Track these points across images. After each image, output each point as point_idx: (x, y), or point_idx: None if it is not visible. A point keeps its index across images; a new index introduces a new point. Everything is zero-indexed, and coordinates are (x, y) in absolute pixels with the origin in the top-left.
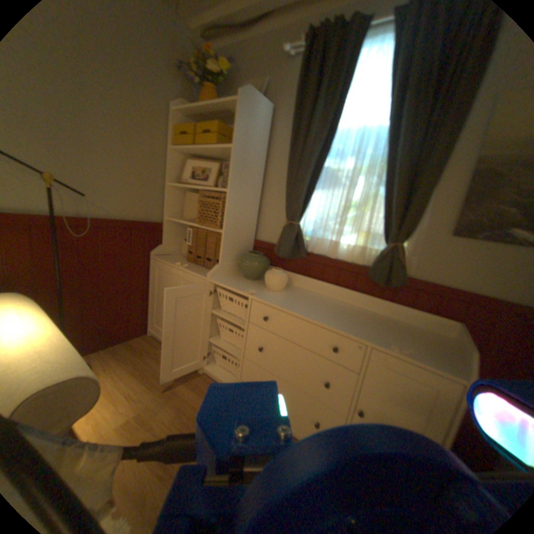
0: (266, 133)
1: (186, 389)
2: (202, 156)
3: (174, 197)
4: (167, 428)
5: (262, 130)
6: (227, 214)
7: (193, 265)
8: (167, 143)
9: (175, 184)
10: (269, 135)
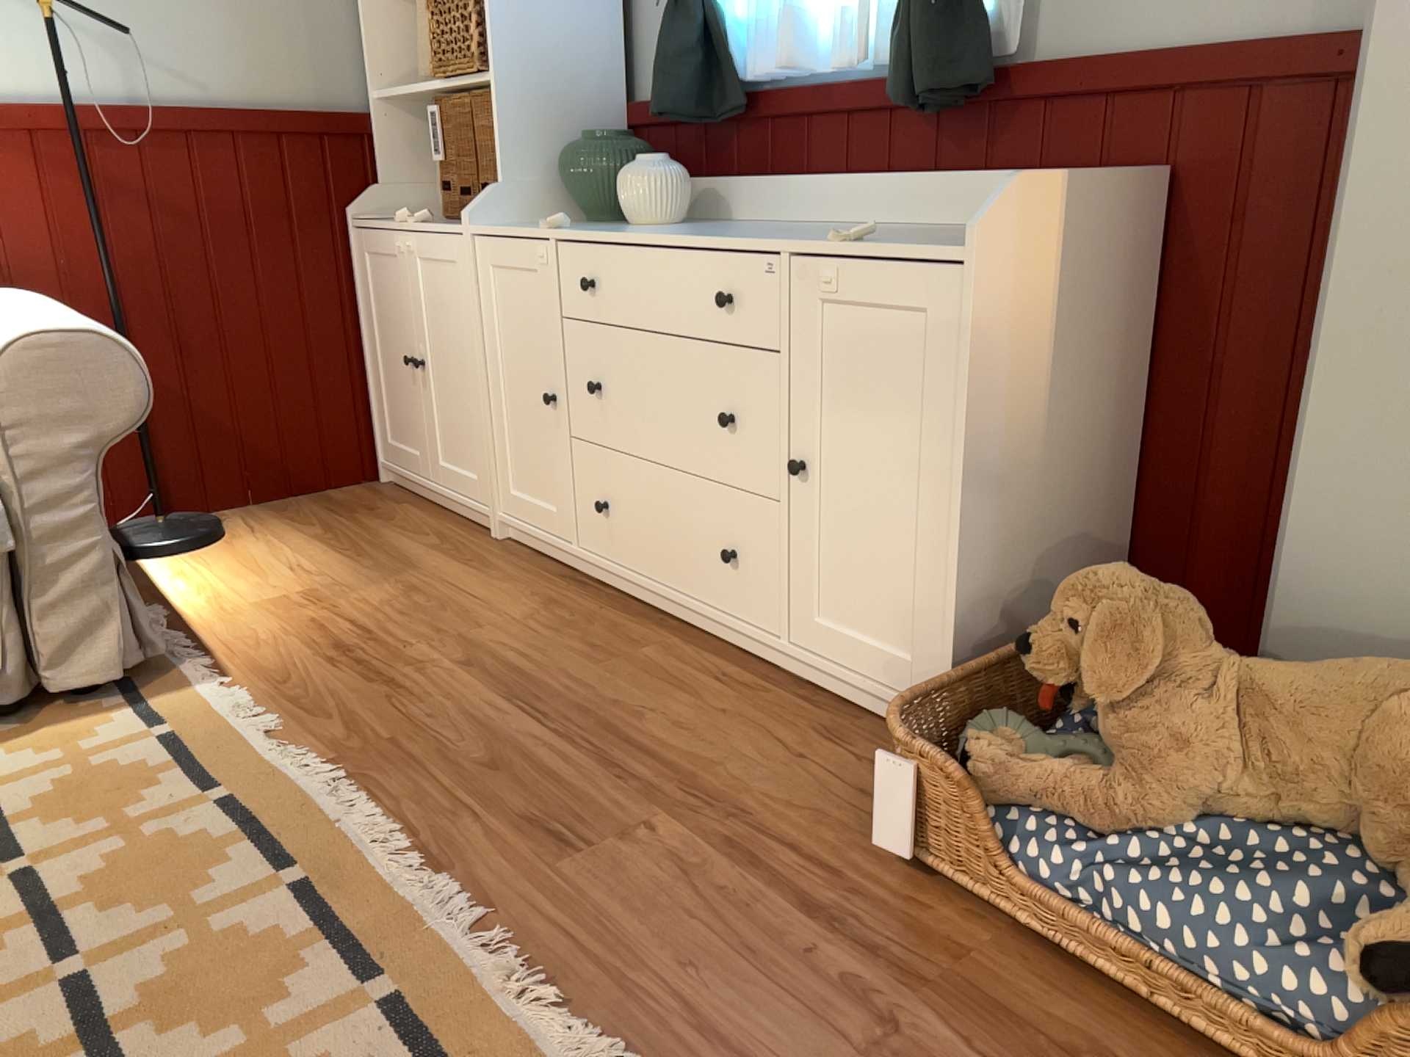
0: None
1: (442, 561)
2: None
3: (385, 29)
4: (370, 608)
5: None
6: (490, 17)
7: (452, 224)
8: None
9: None
10: None
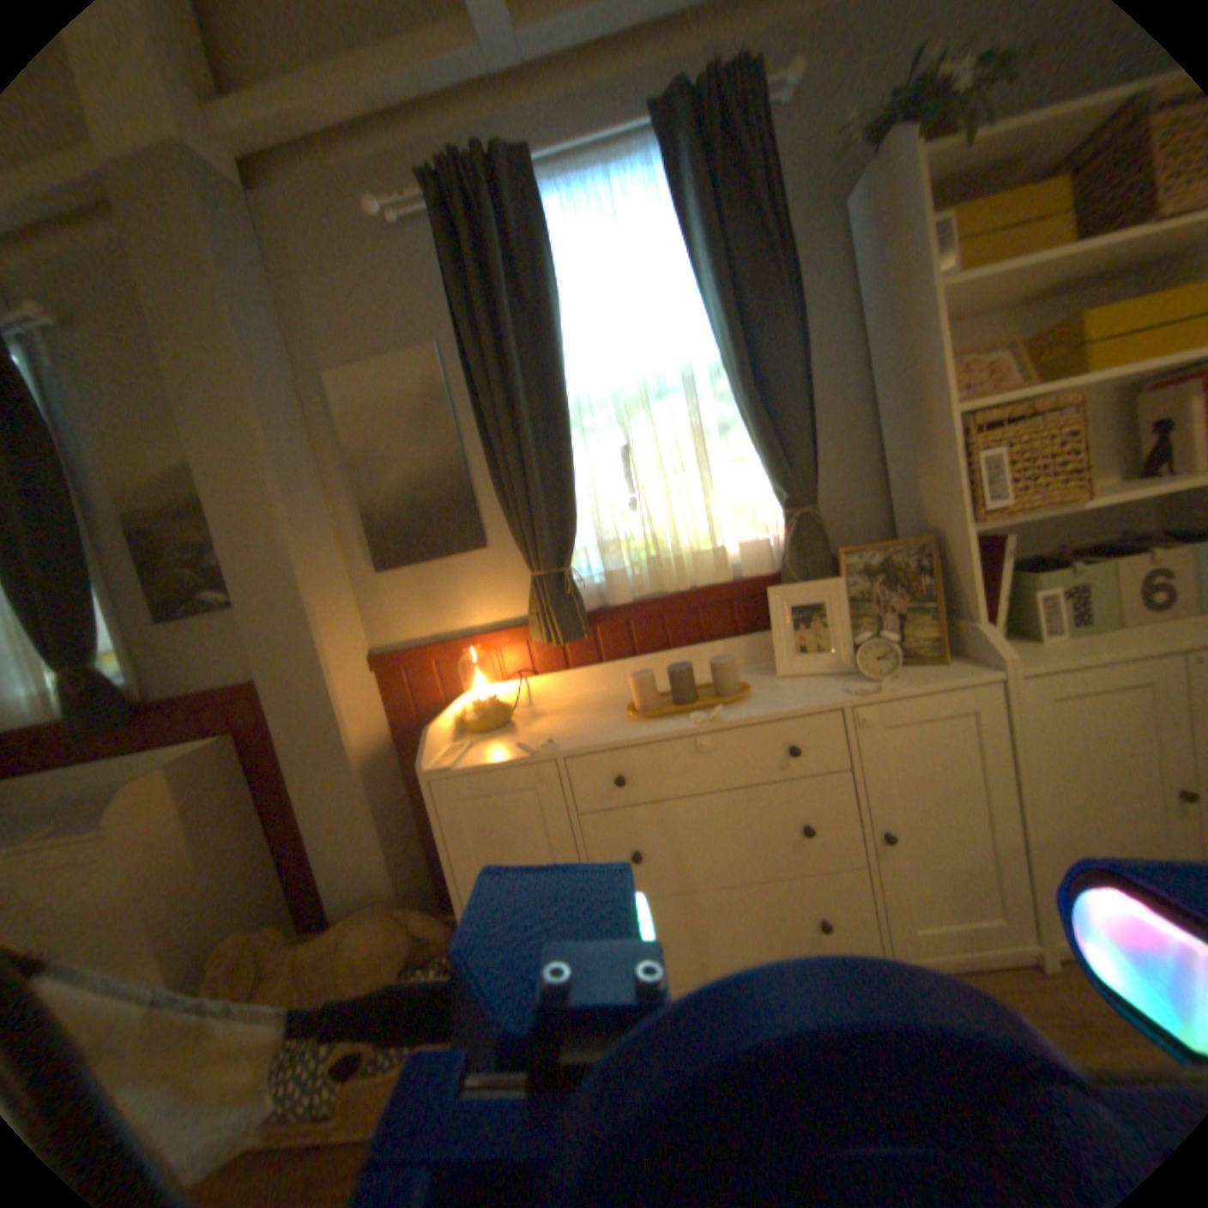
0: None
1: None
2: None
3: None
4: None
5: None
6: None
7: None
8: None
9: None
10: None
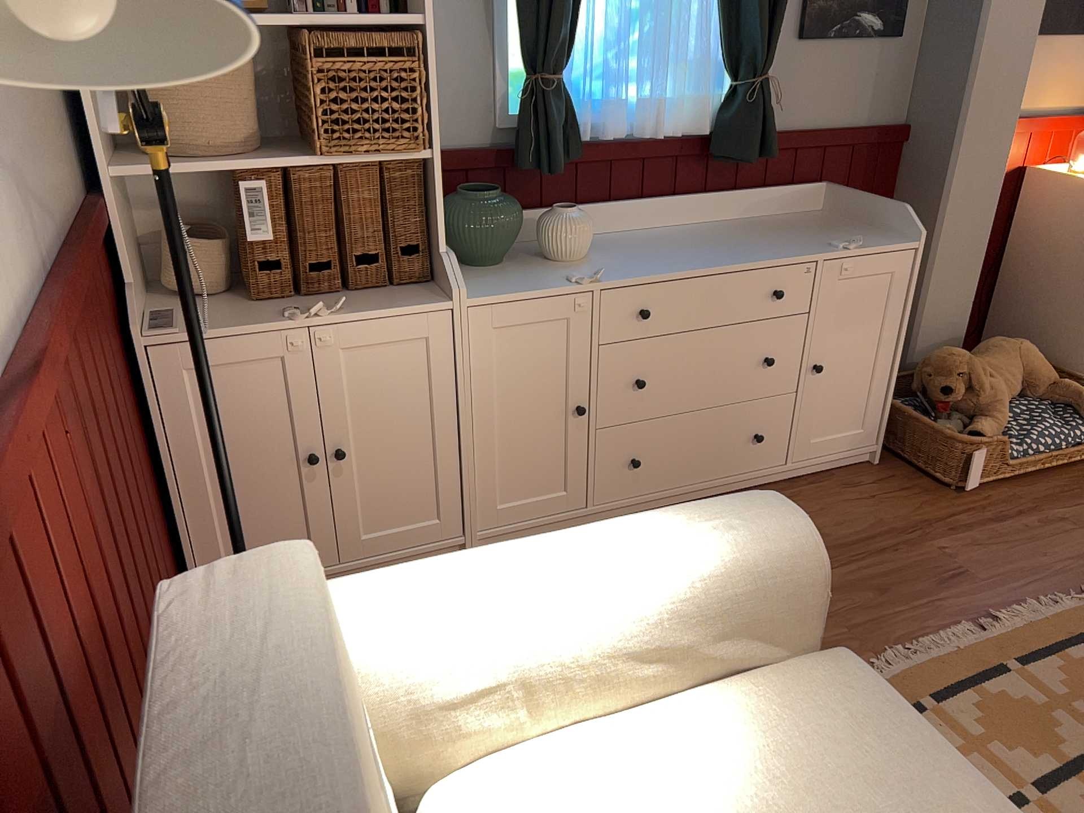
0: None
1: None
2: None
3: None
4: None
5: None
6: (432, 97)
7: (301, 302)
8: None
9: None
10: None
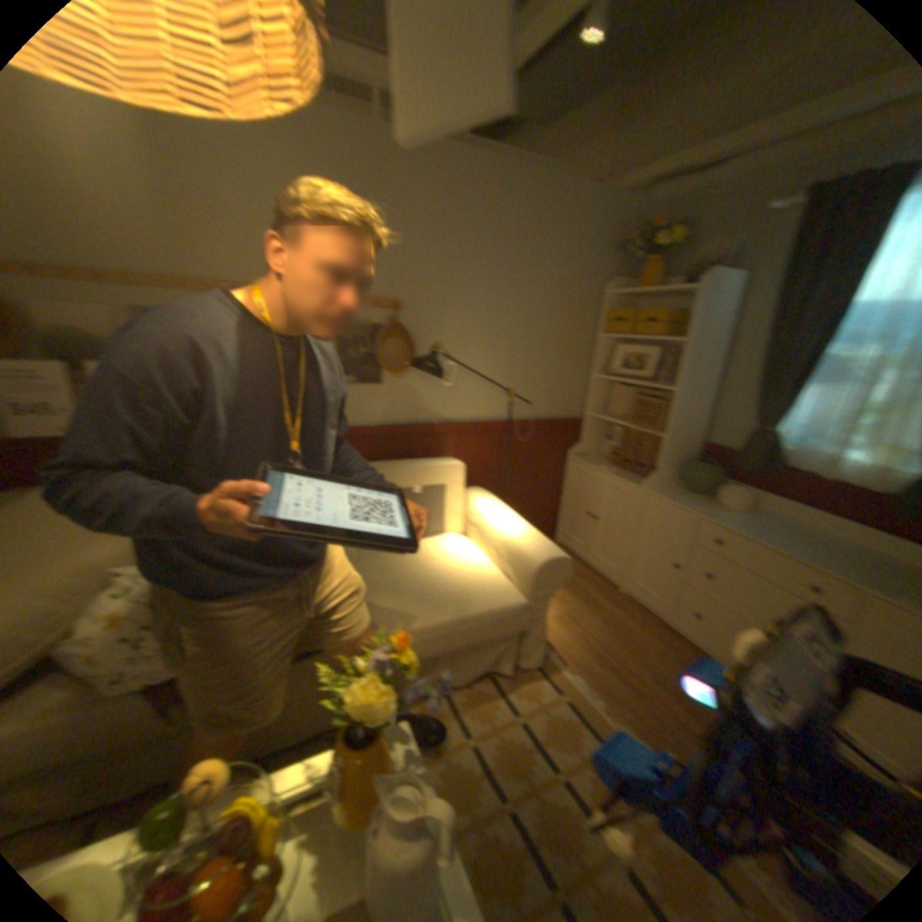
0: (733, 310)
1: (610, 605)
2: (637, 338)
3: (598, 389)
4: (599, 632)
5: (727, 310)
6: (673, 416)
7: (619, 469)
8: (597, 331)
9: (601, 375)
10: (737, 311)
